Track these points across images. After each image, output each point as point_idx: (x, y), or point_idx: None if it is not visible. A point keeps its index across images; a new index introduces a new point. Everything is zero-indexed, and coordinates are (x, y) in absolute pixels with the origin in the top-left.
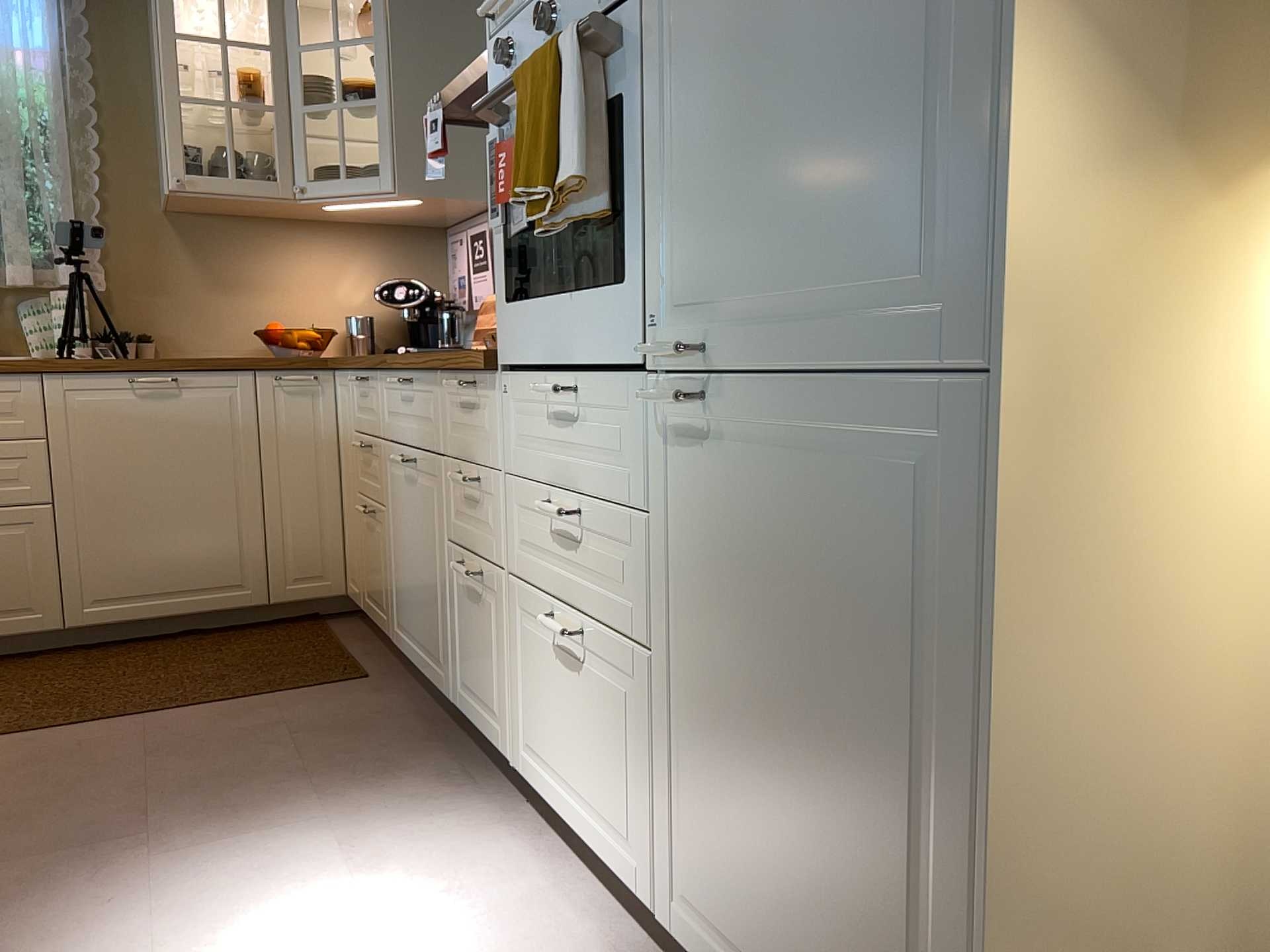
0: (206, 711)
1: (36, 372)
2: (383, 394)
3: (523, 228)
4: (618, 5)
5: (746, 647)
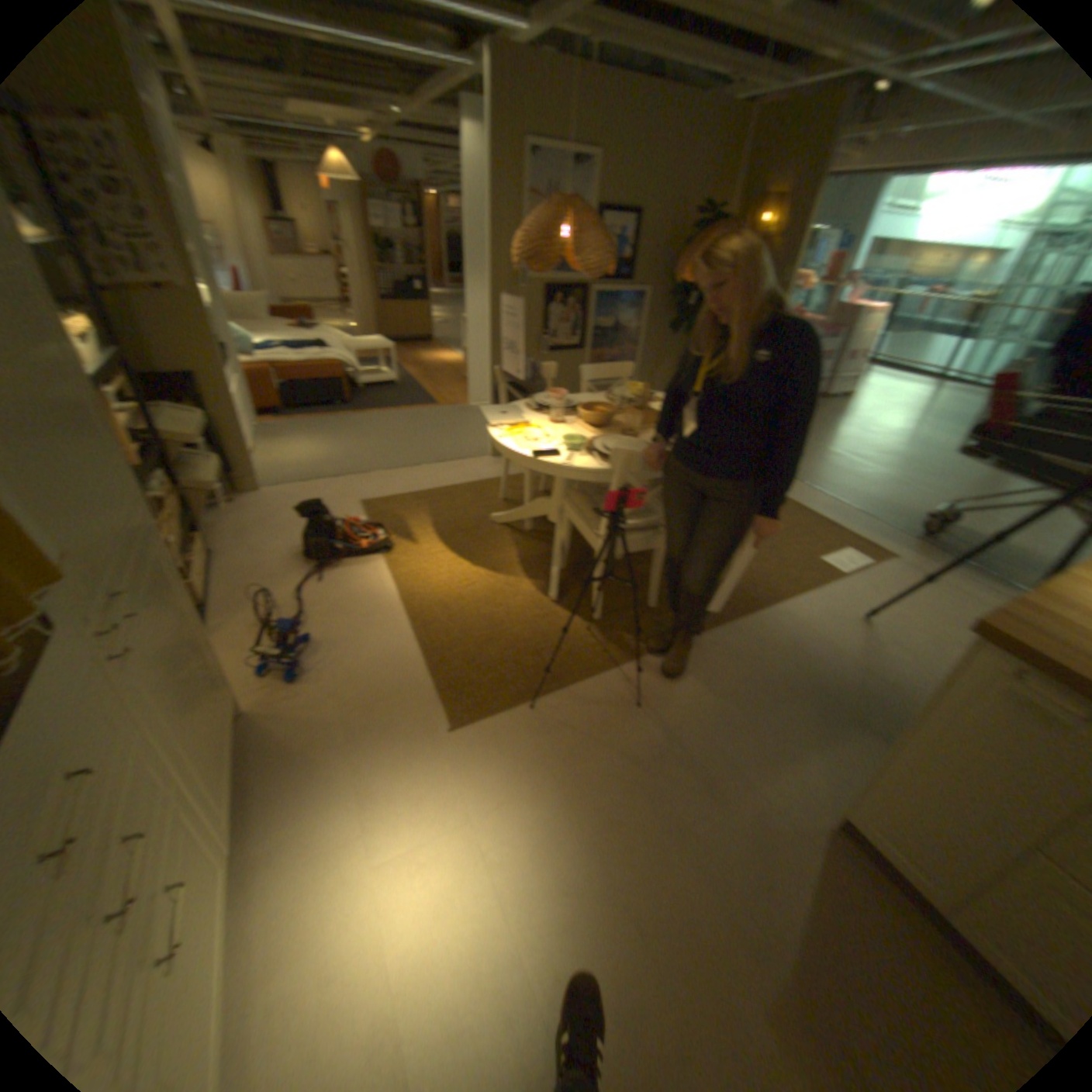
0: None
1: None
2: None
3: None
4: None
5: (172, 690)
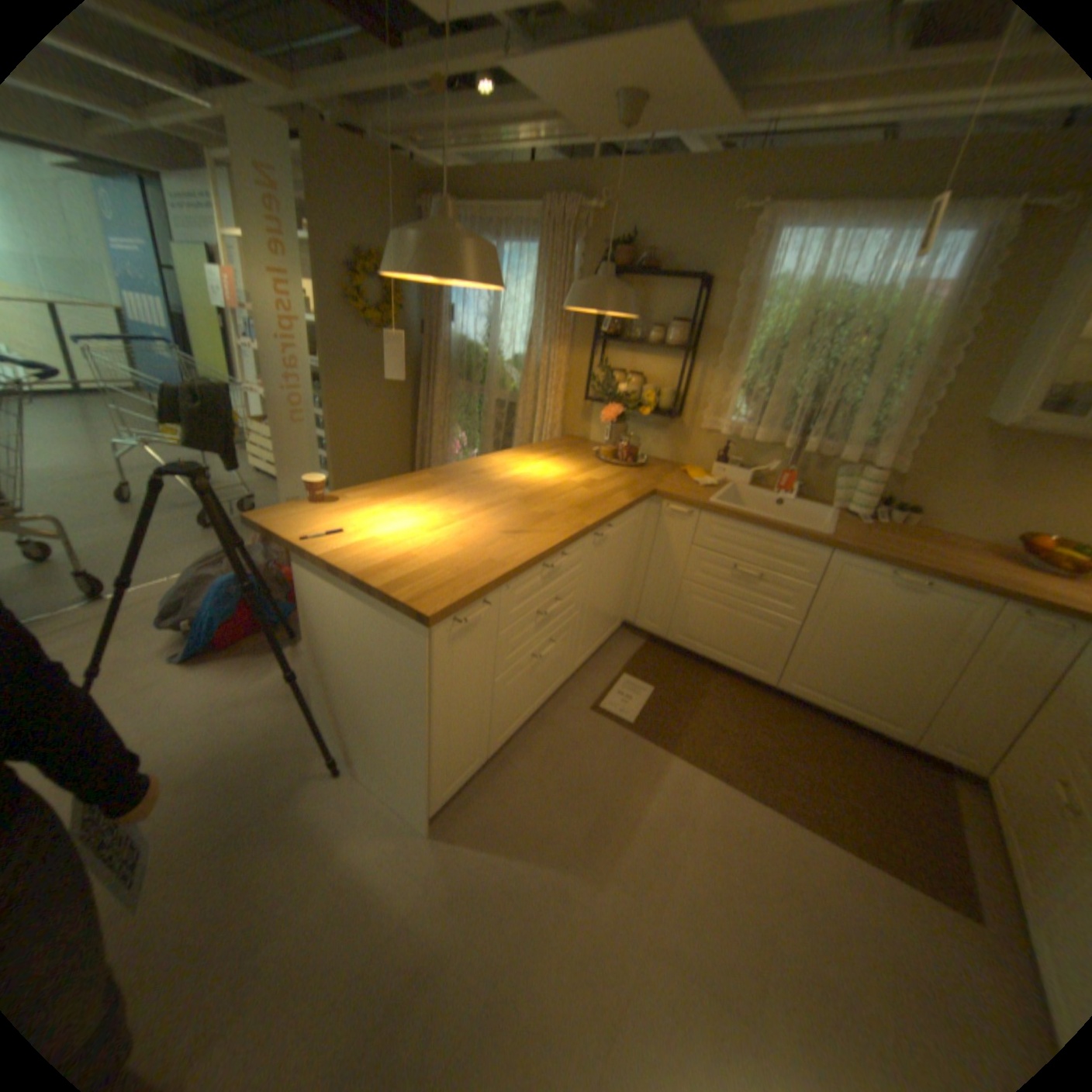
0: (837, 857)
1: (830, 547)
2: None
3: None
4: None
5: None
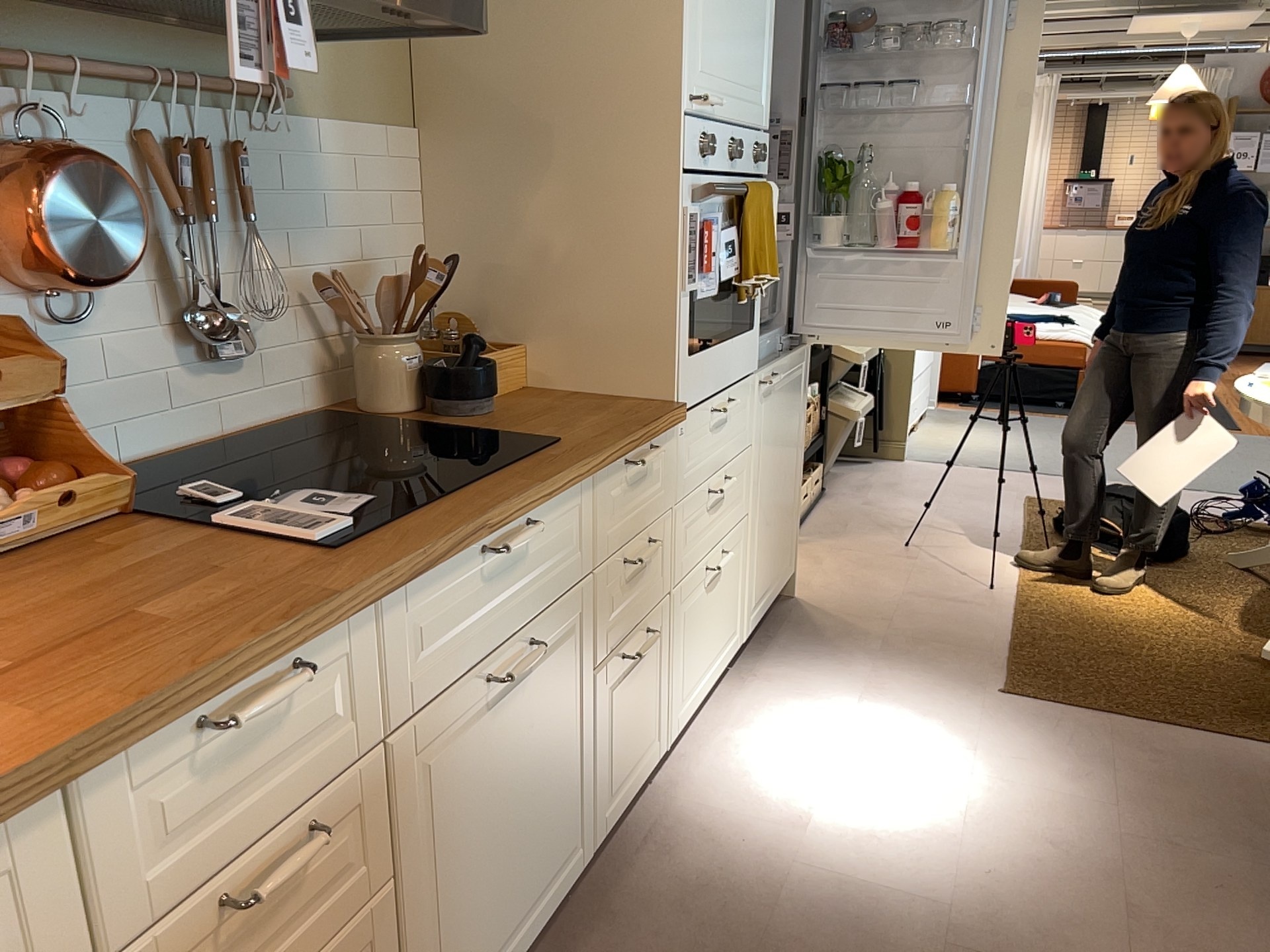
0: None
1: None
2: (394, 636)
3: (707, 294)
4: (758, 176)
5: (774, 466)
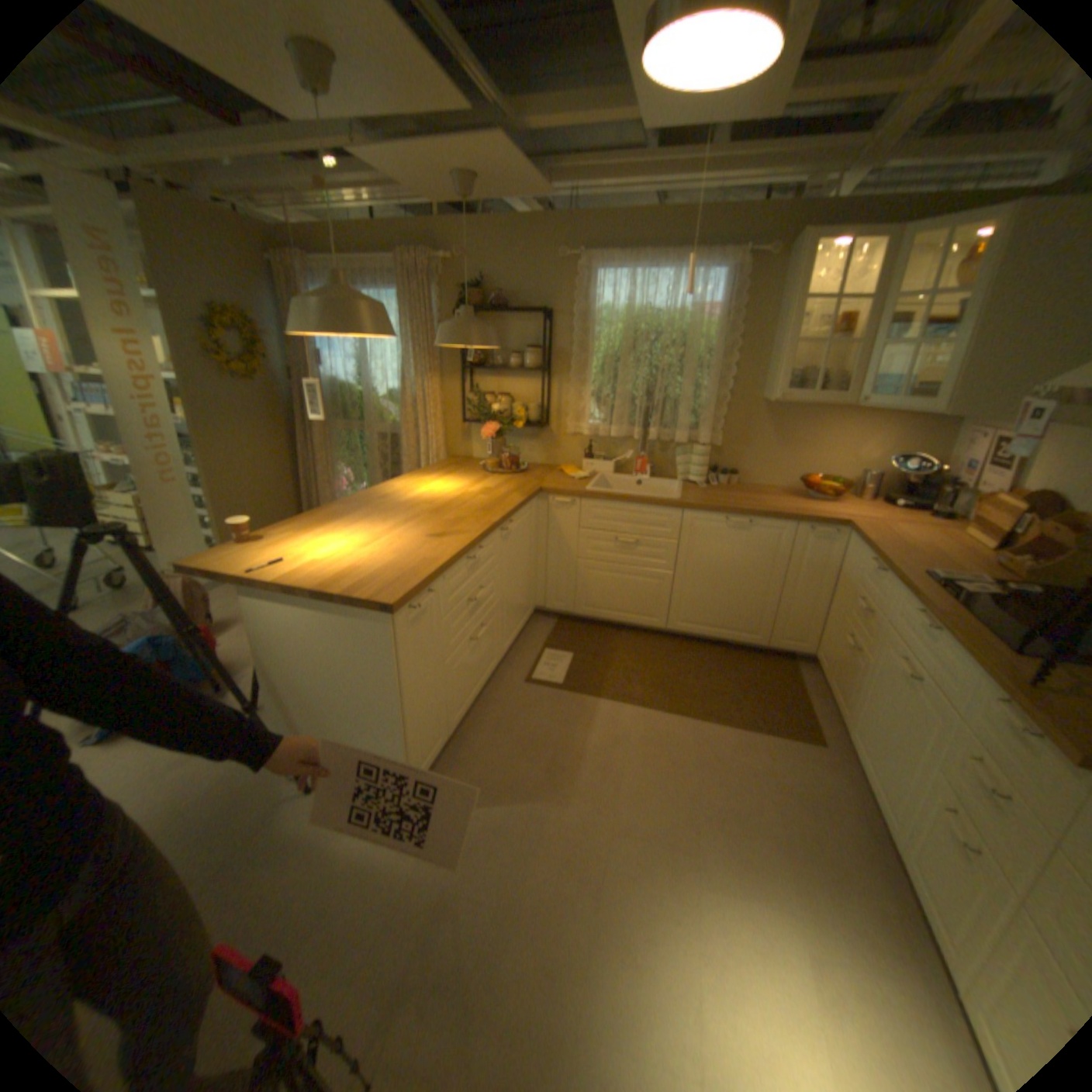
0: (729, 734)
1: (680, 509)
2: (901, 599)
3: None
4: None
5: None
